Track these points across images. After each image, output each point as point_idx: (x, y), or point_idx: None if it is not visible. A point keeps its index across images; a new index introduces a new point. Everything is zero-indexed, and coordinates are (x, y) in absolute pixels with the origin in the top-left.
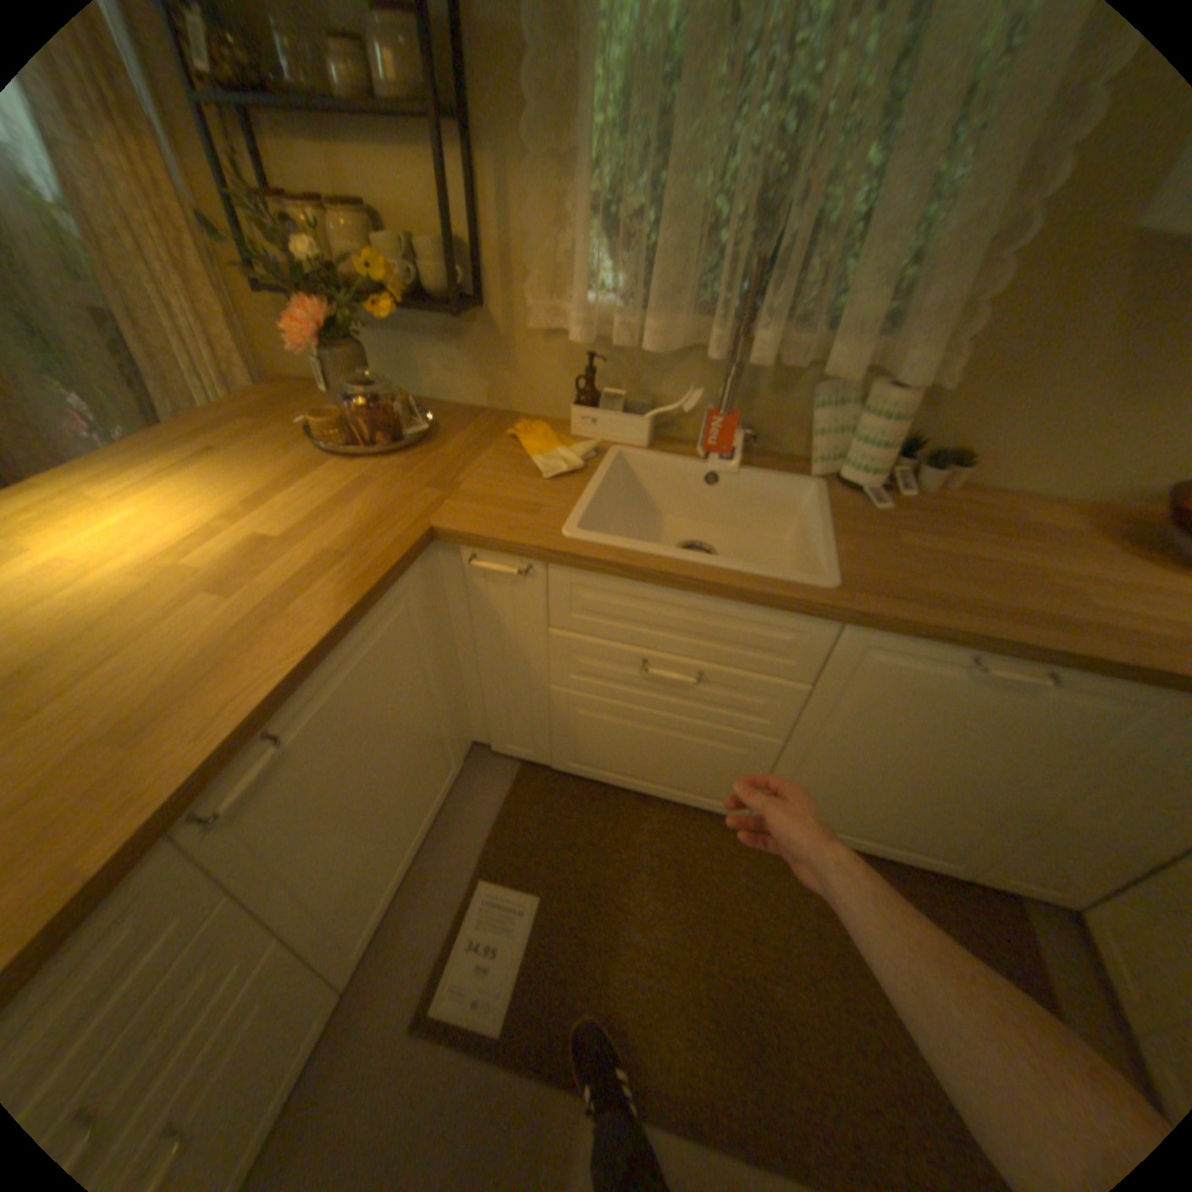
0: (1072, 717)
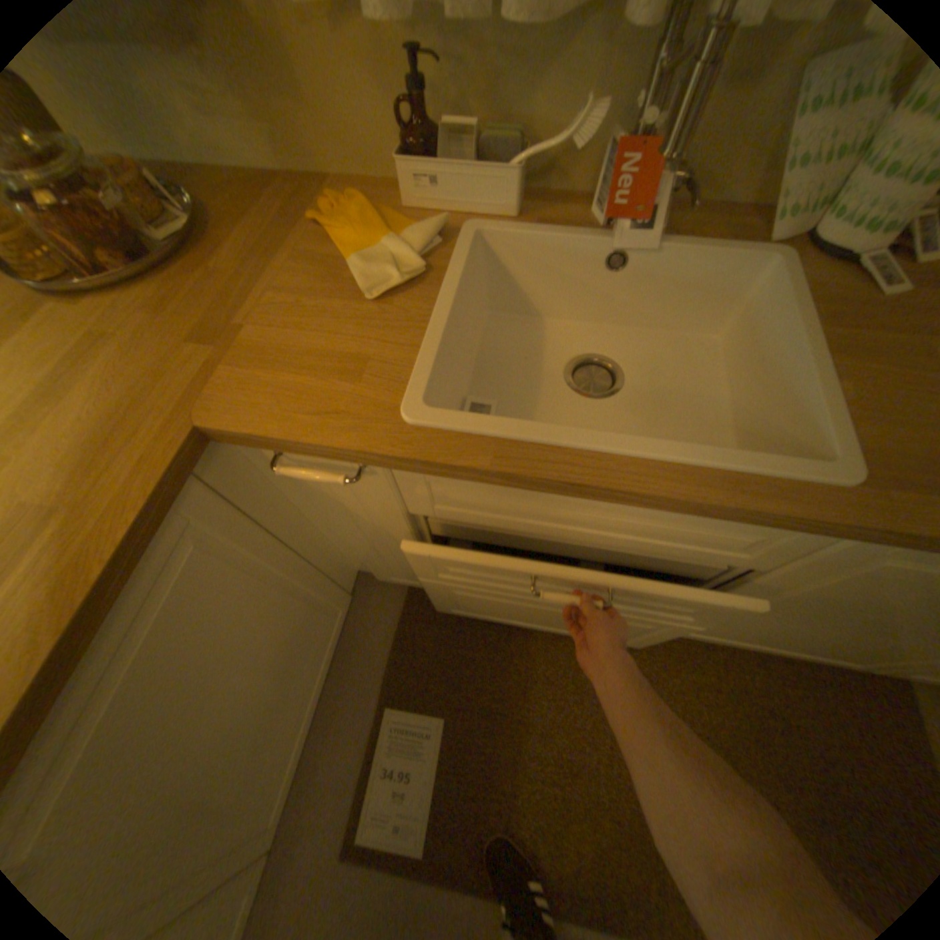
0: None
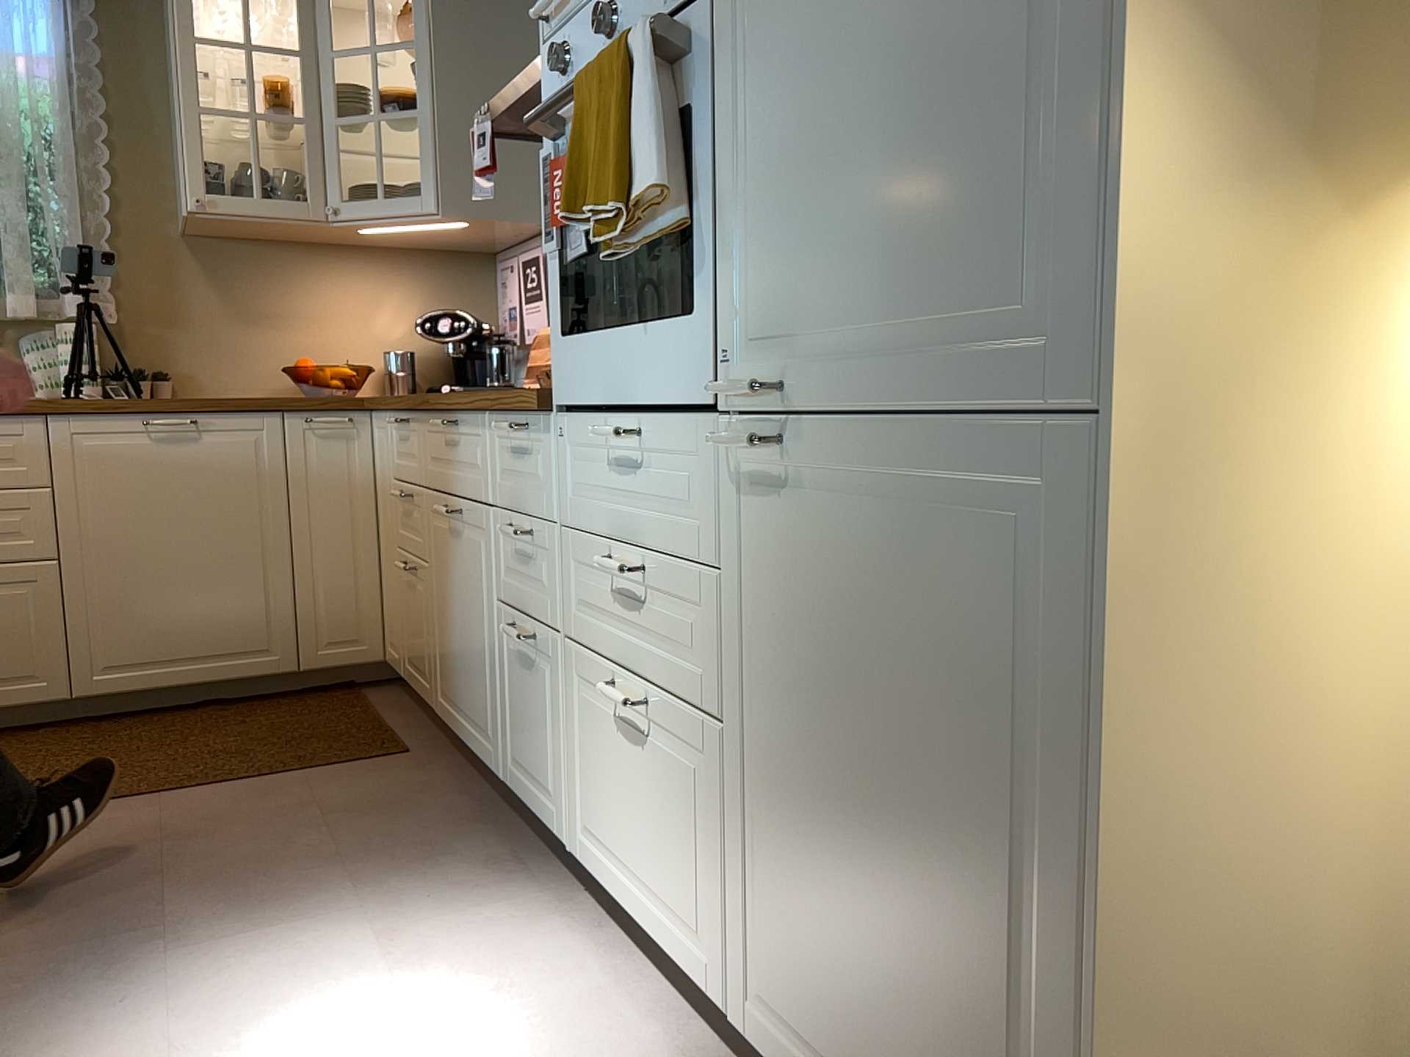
0: (227, 452)
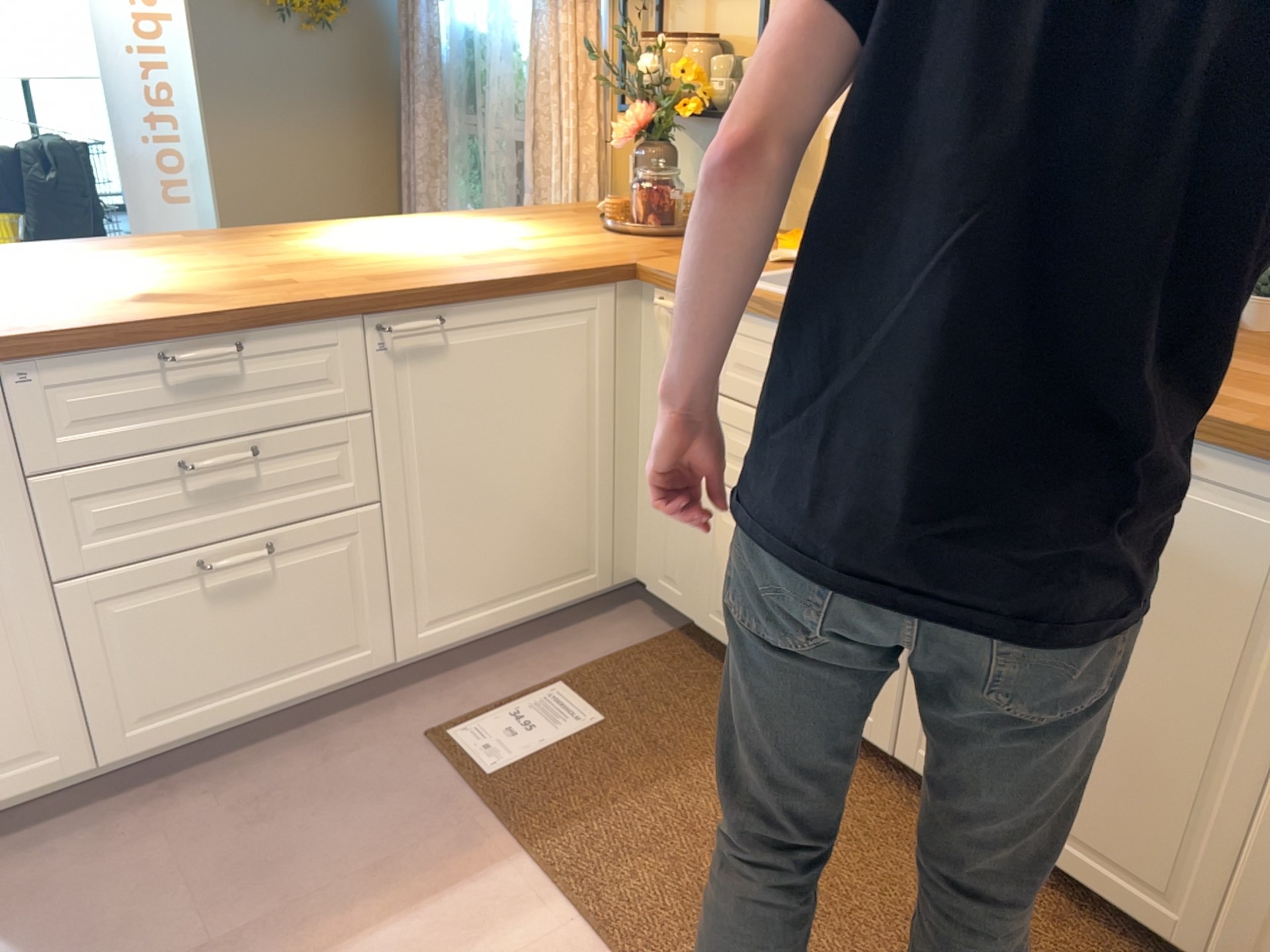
0: (1216, 534)
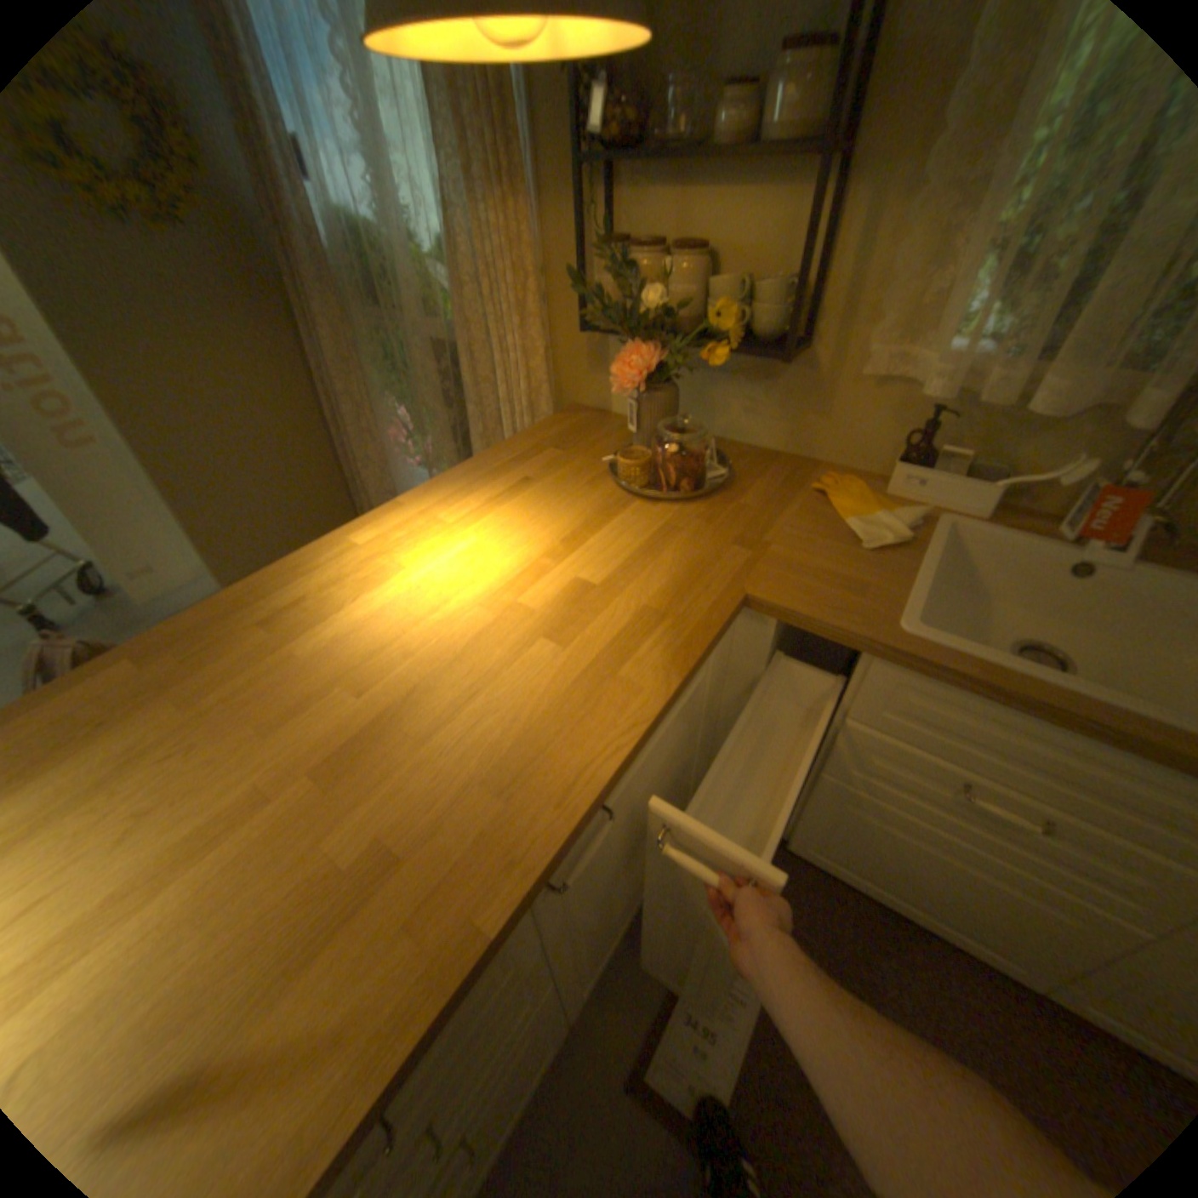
0: None
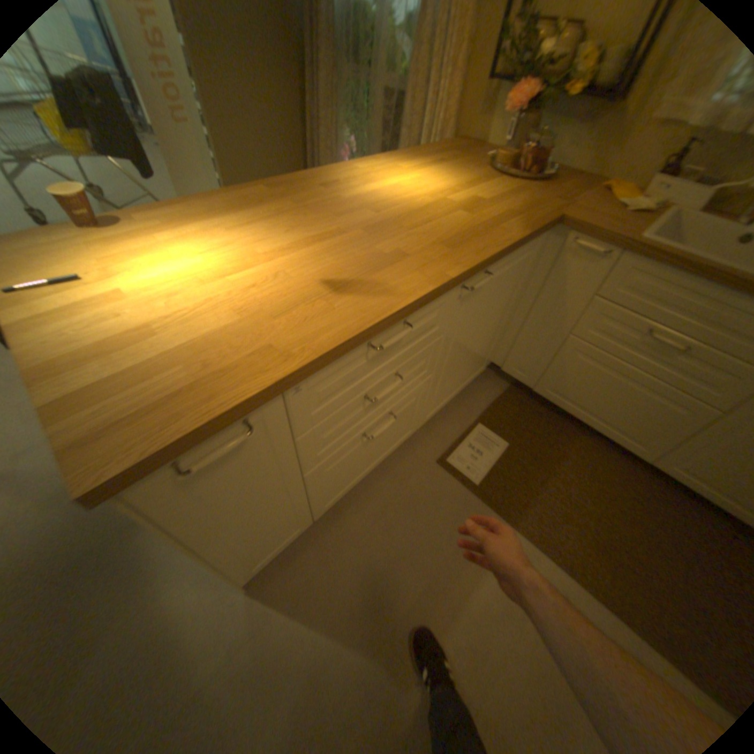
0: None
